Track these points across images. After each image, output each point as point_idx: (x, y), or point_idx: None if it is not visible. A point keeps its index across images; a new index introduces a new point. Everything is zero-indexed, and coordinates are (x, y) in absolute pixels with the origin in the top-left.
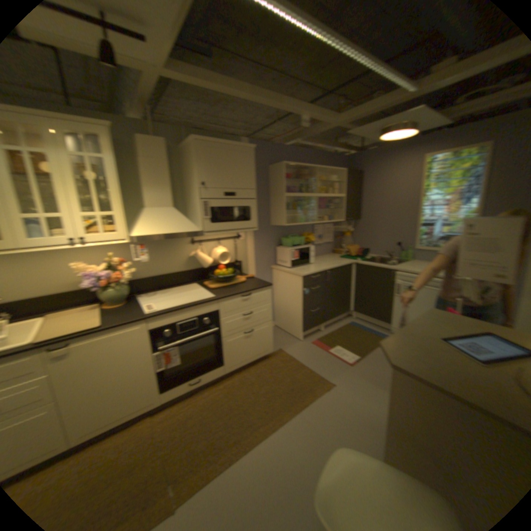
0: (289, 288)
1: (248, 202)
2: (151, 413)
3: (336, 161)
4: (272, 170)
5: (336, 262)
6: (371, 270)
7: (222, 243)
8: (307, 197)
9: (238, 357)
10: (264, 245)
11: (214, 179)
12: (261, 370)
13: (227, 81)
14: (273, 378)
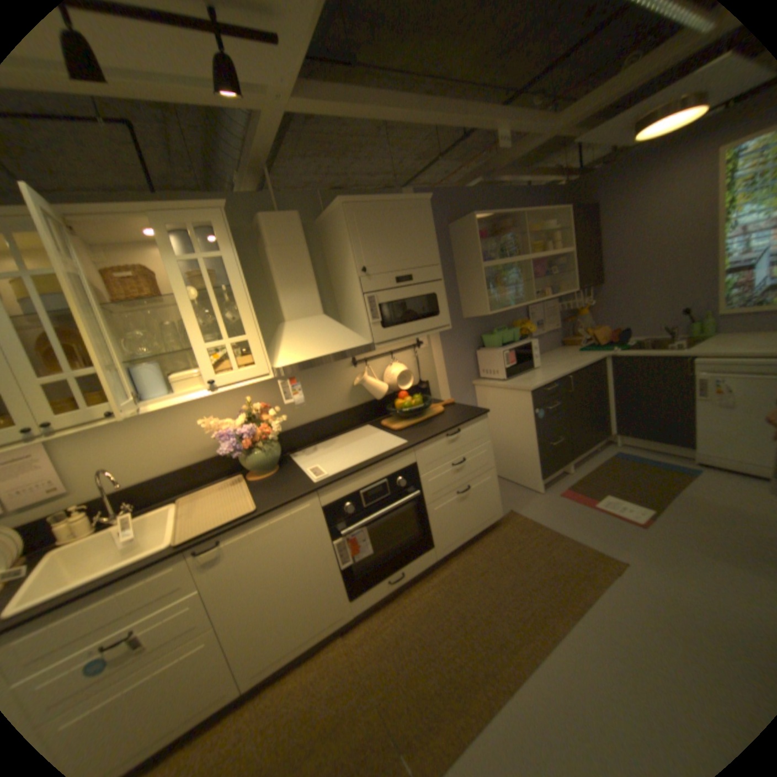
0: (506, 412)
1: (430, 286)
2: (339, 633)
3: (548, 198)
4: (452, 232)
5: (575, 360)
6: (641, 364)
7: (394, 358)
8: (512, 263)
9: (452, 533)
10: (456, 352)
11: (376, 261)
12: (489, 550)
13: (381, 98)
14: (515, 561)
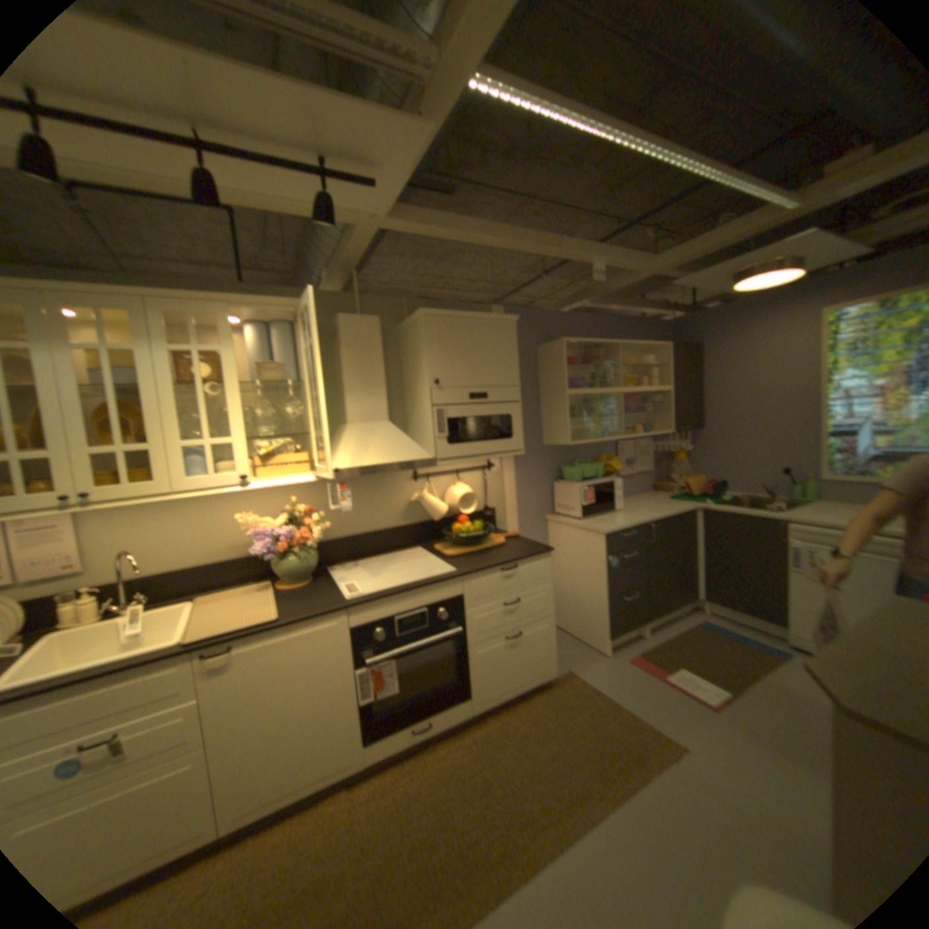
0: (577, 555)
1: (504, 407)
2: (343, 784)
3: (649, 331)
4: (539, 353)
5: (662, 507)
6: (733, 522)
7: (459, 477)
8: (602, 394)
9: (493, 684)
10: (529, 480)
11: (450, 374)
12: (534, 712)
13: (474, 225)
14: (560, 728)
